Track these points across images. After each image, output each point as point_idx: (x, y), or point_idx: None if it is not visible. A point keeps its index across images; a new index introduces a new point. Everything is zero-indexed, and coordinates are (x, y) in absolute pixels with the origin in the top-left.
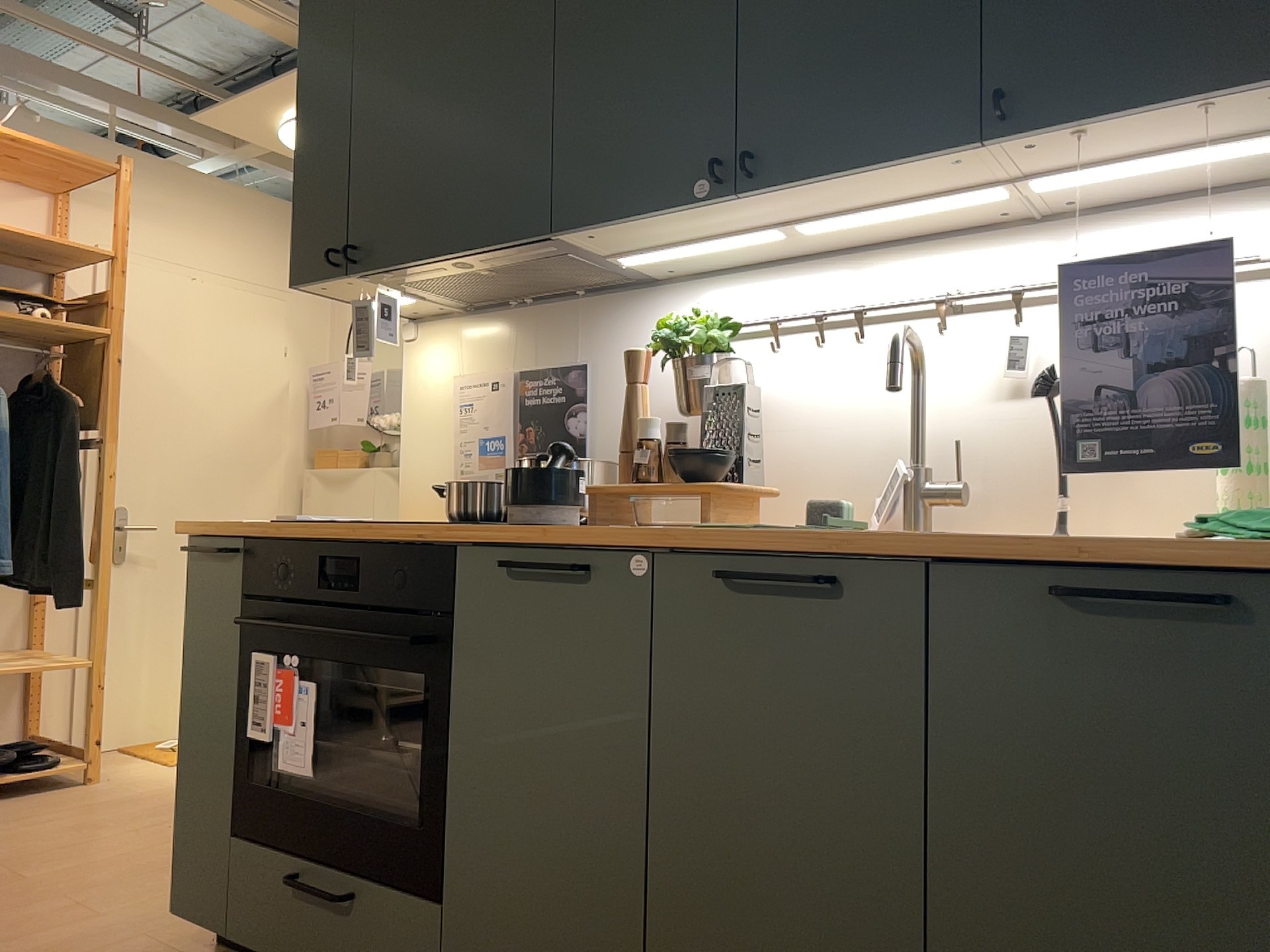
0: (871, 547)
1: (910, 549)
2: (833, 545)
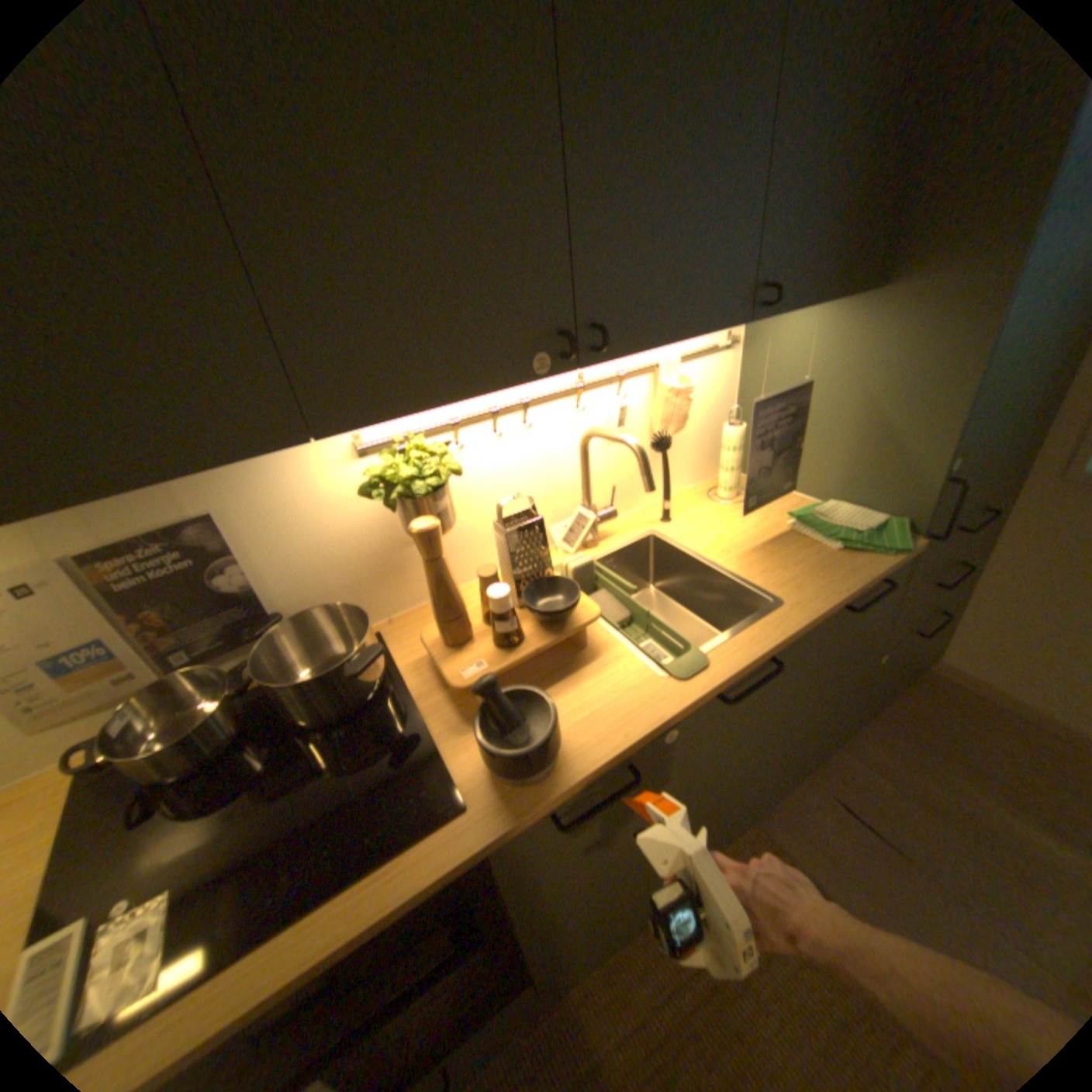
0: (795, 636)
1: (811, 627)
2: (779, 646)
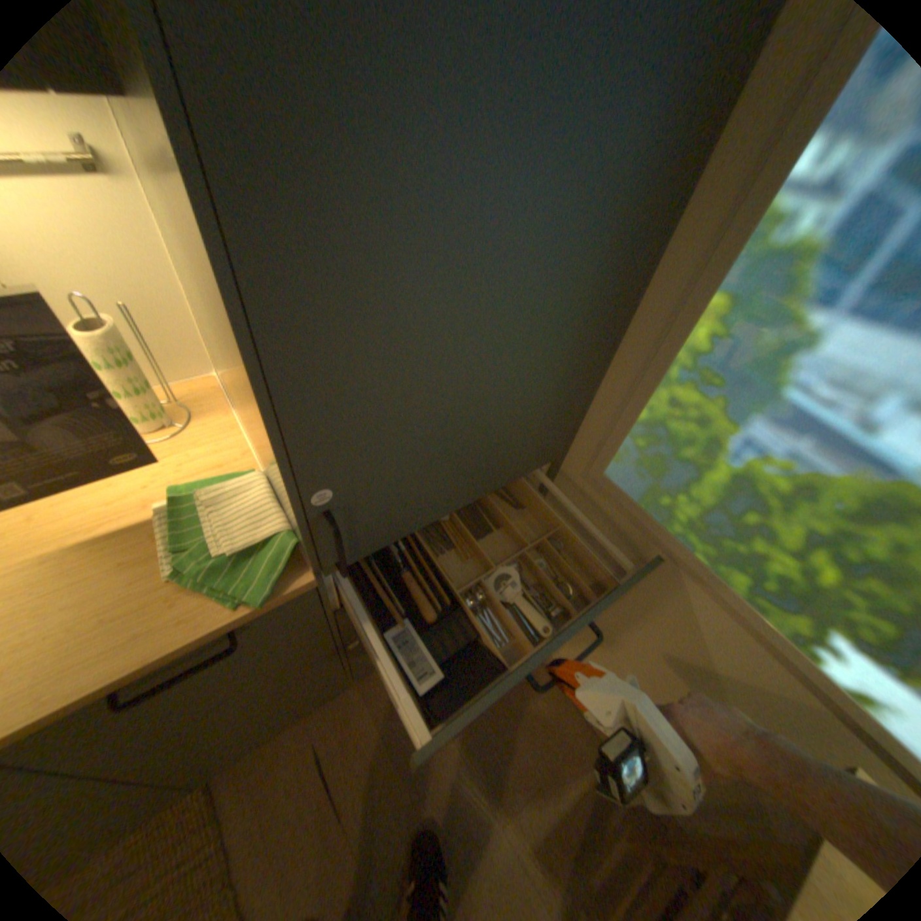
0: None
1: None
2: None
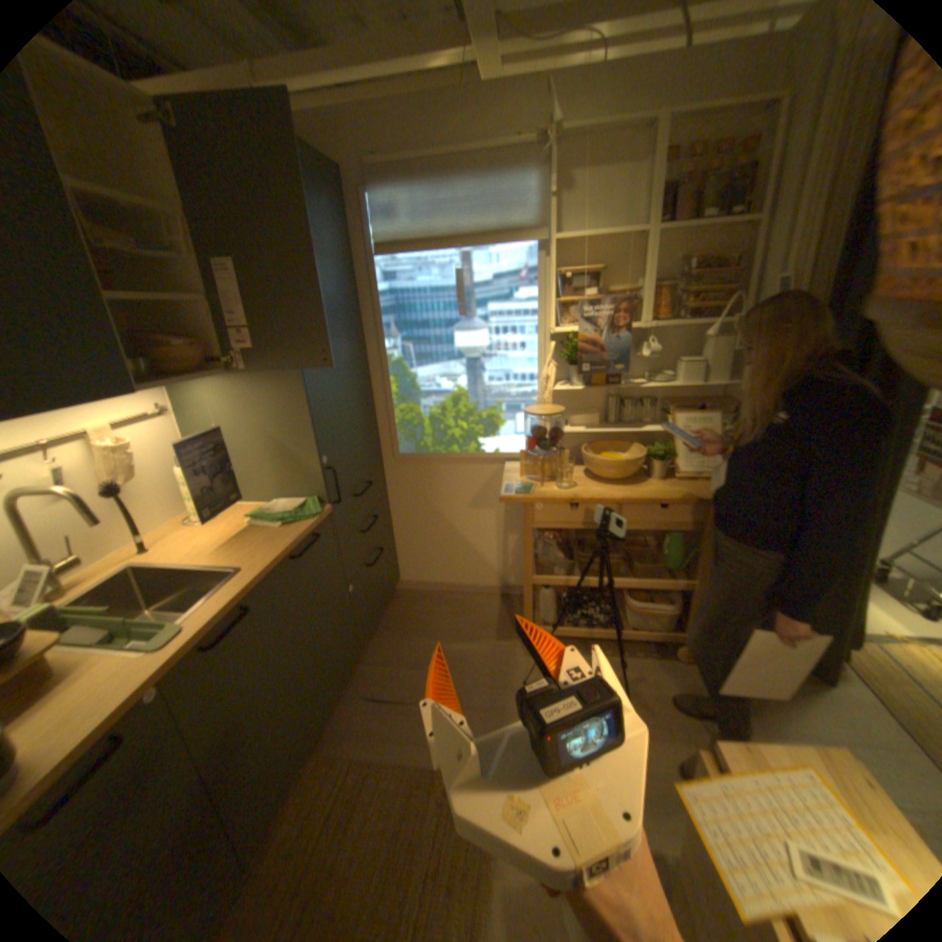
0: (251, 586)
1: (262, 576)
2: (239, 596)
